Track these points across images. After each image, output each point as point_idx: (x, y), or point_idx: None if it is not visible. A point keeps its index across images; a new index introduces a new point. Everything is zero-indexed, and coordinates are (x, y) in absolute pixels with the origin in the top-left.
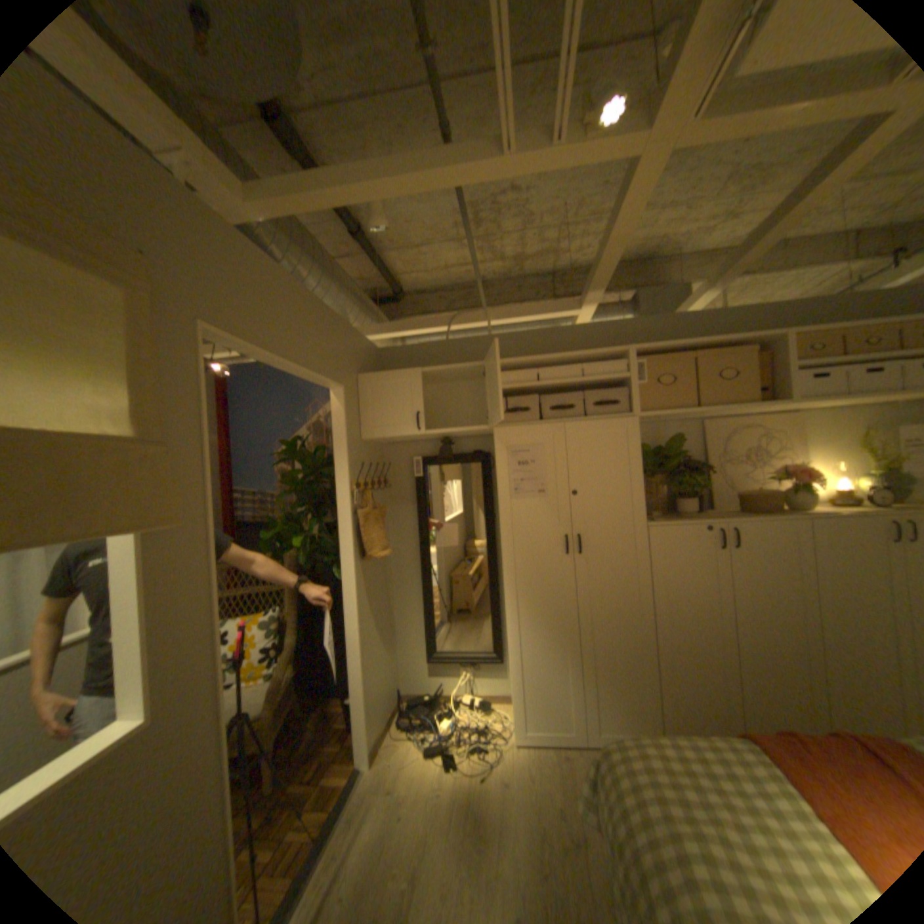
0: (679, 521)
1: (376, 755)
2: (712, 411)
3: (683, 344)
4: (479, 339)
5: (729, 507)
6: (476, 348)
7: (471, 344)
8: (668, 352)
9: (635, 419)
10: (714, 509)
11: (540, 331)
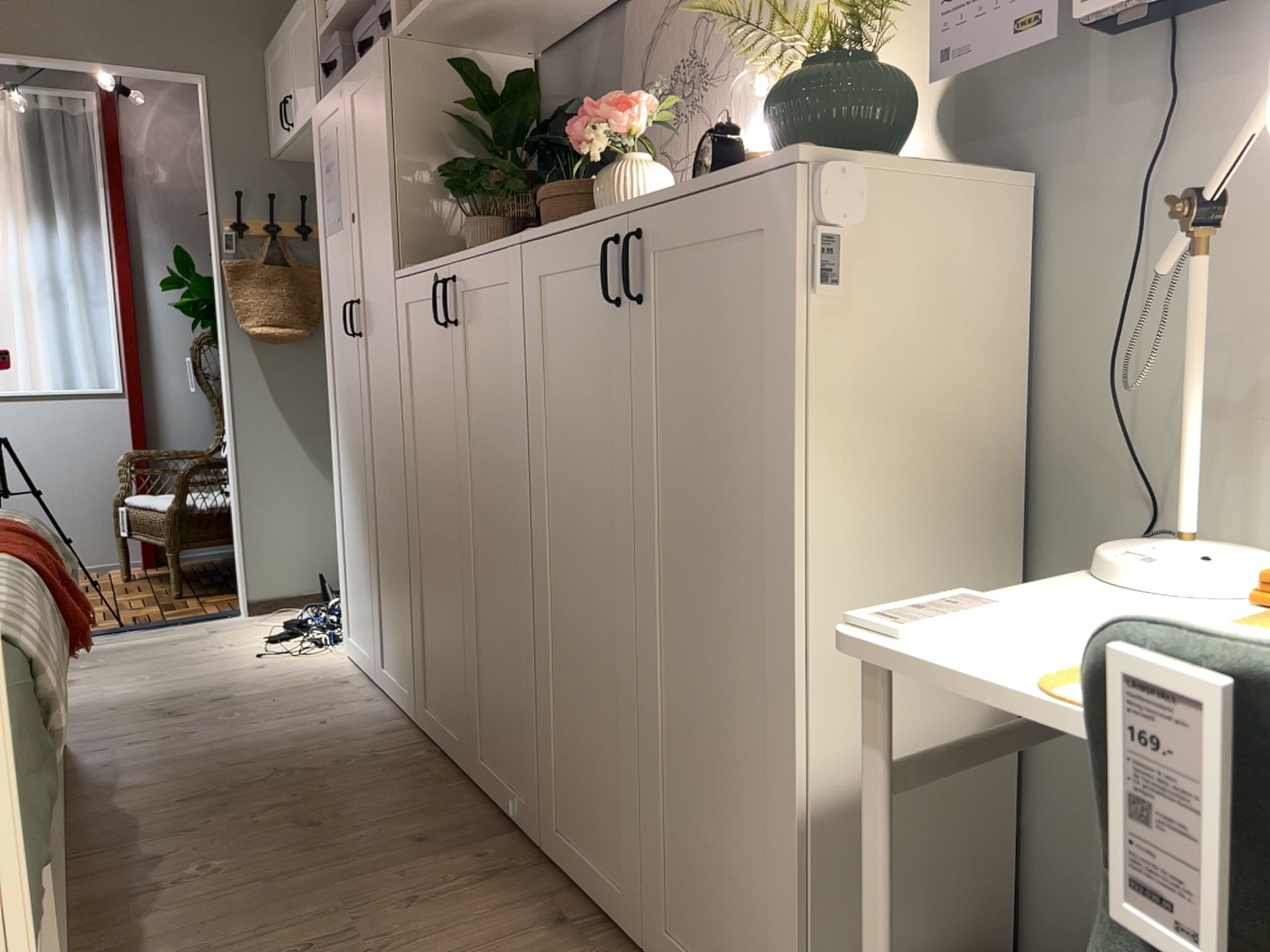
0: (420, 264)
1: (275, 609)
2: None
3: None
4: None
5: None
6: None
7: None
8: None
9: (386, 40)
10: None
11: None
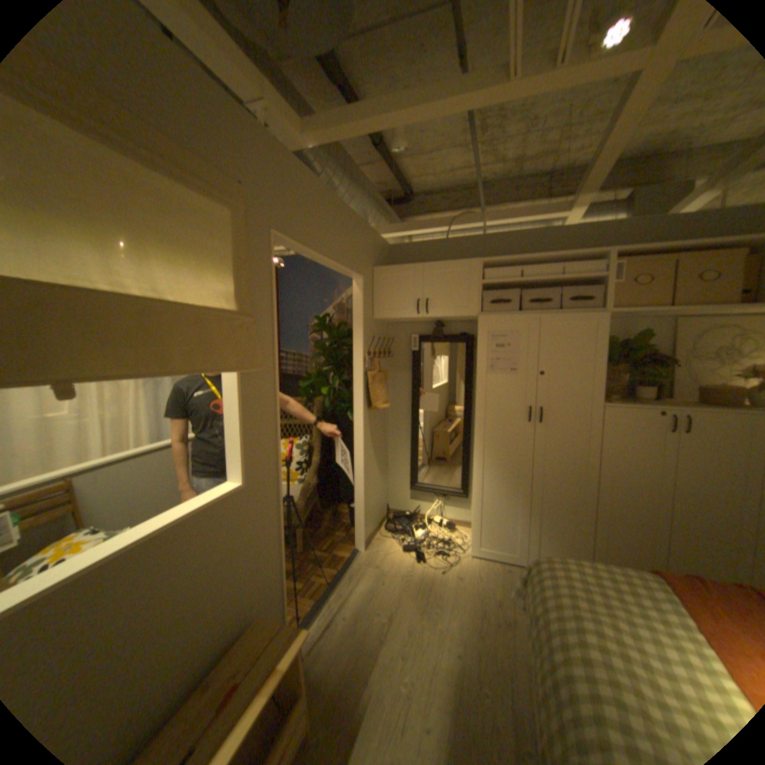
0: (635, 406)
1: (370, 544)
2: (685, 310)
3: (667, 246)
4: (475, 239)
5: (689, 398)
6: (471, 247)
7: (467, 244)
8: (650, 253)
9: (607, 315)
10: (673, 399)
11: (529, 232)
